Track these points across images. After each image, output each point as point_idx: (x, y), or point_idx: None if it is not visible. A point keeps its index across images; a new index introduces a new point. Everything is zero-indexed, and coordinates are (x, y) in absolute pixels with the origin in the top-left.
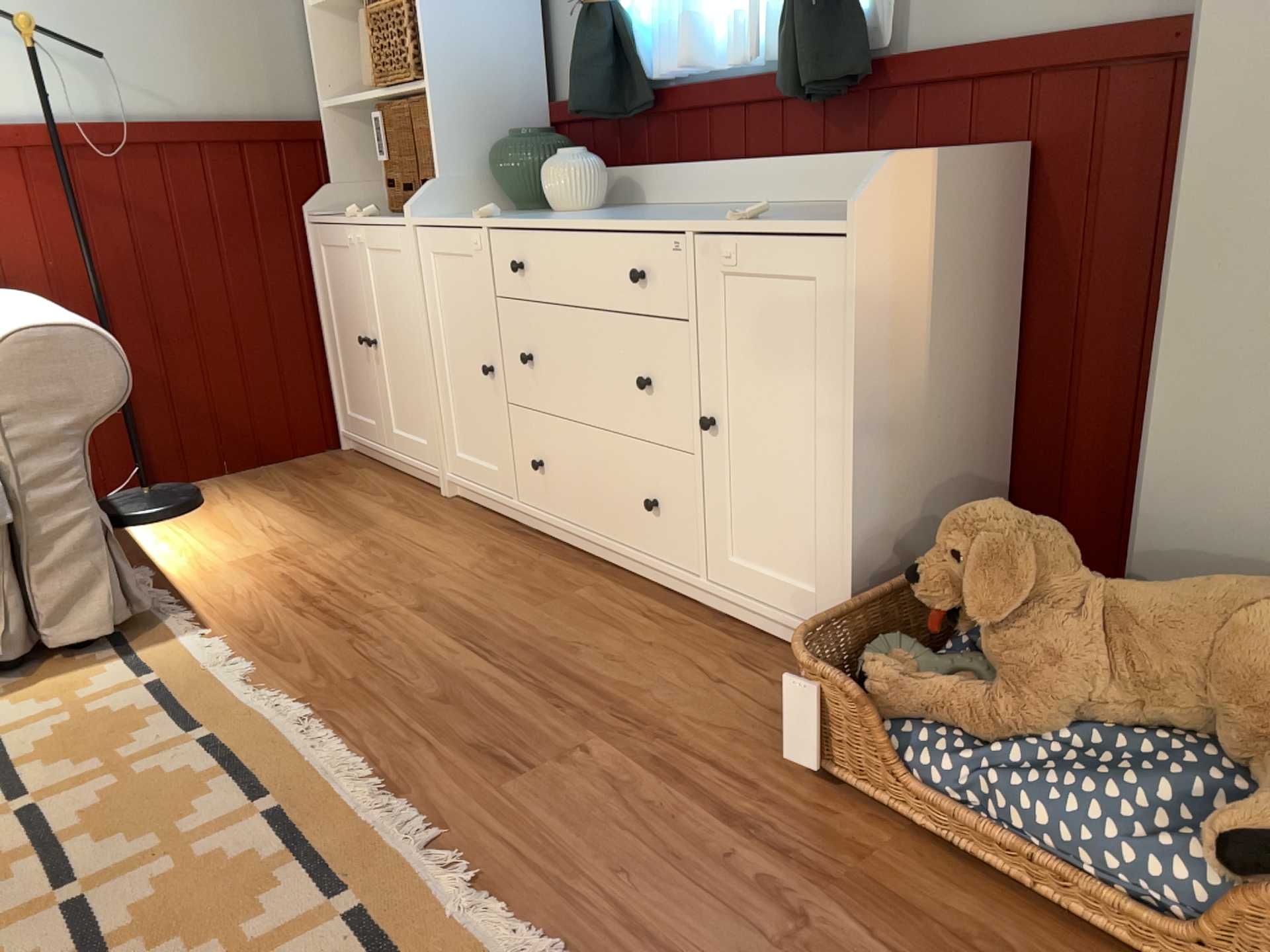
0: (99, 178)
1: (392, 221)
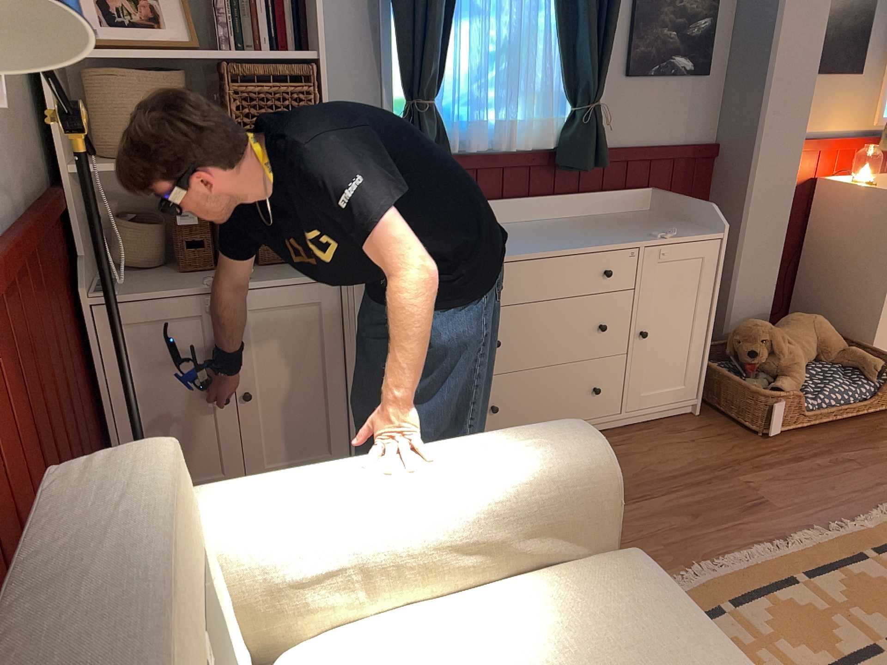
0: (9, 316)
1: (291, 278)
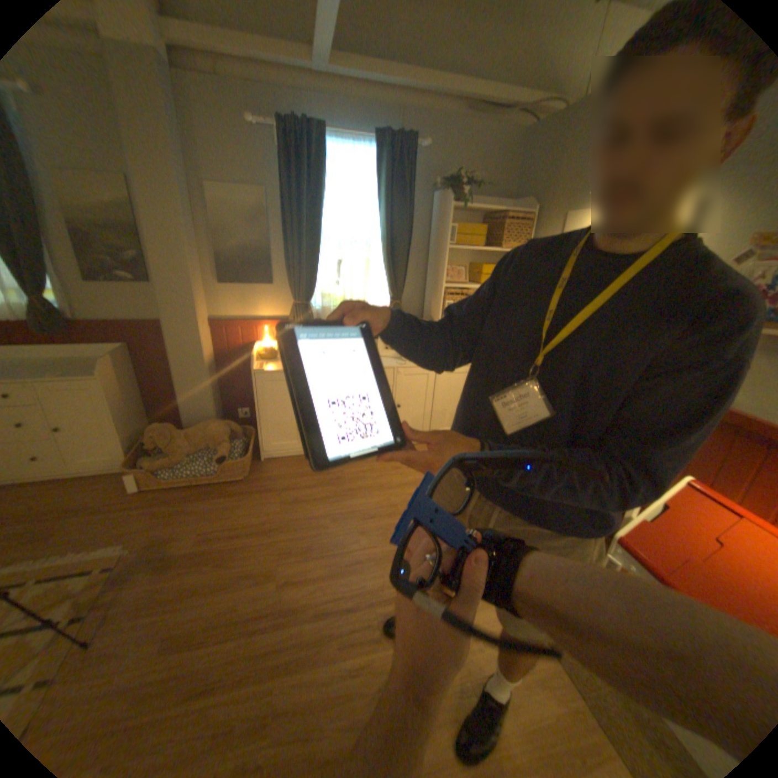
0: None
1: None
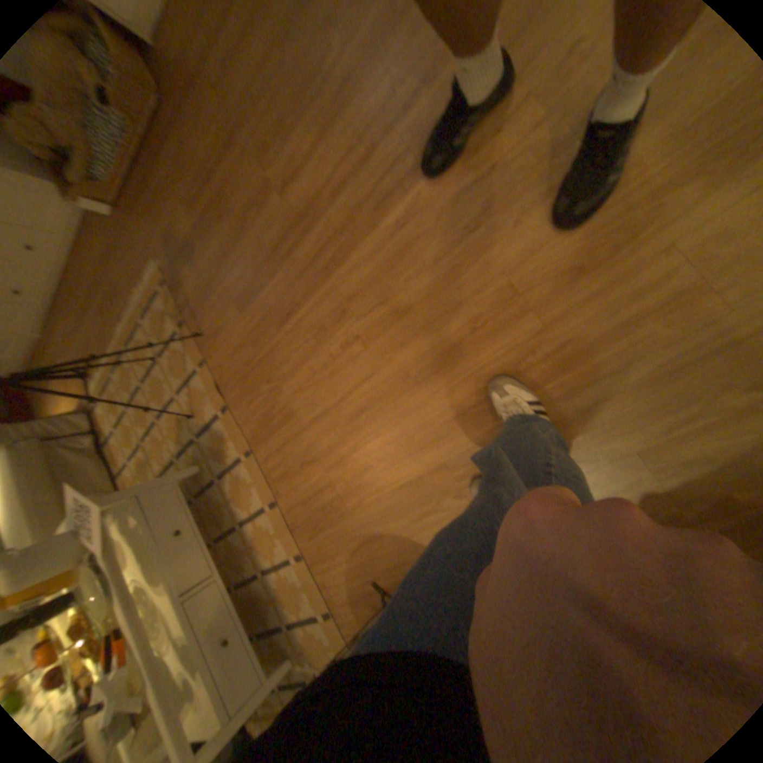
0: None
1: None
